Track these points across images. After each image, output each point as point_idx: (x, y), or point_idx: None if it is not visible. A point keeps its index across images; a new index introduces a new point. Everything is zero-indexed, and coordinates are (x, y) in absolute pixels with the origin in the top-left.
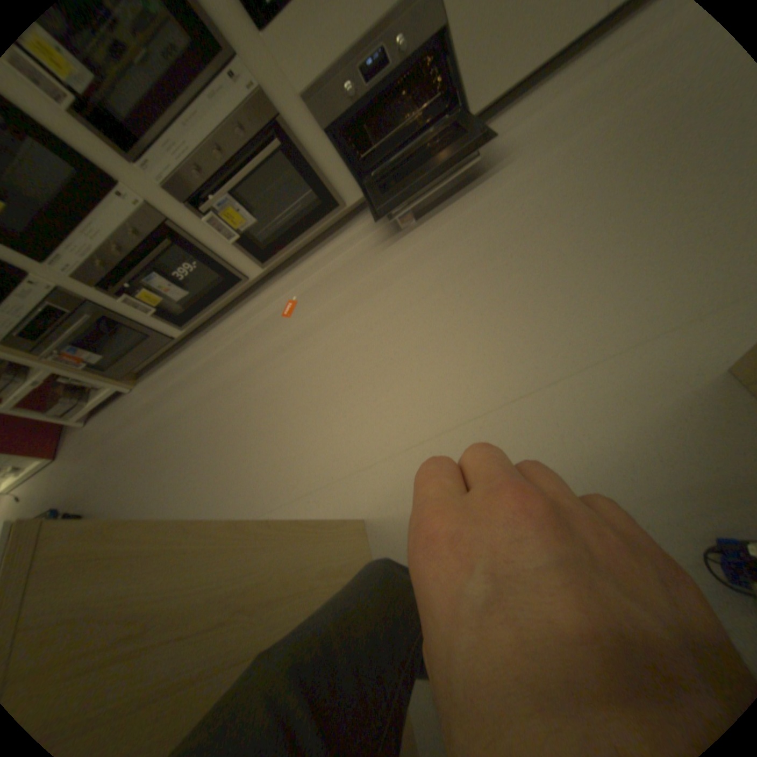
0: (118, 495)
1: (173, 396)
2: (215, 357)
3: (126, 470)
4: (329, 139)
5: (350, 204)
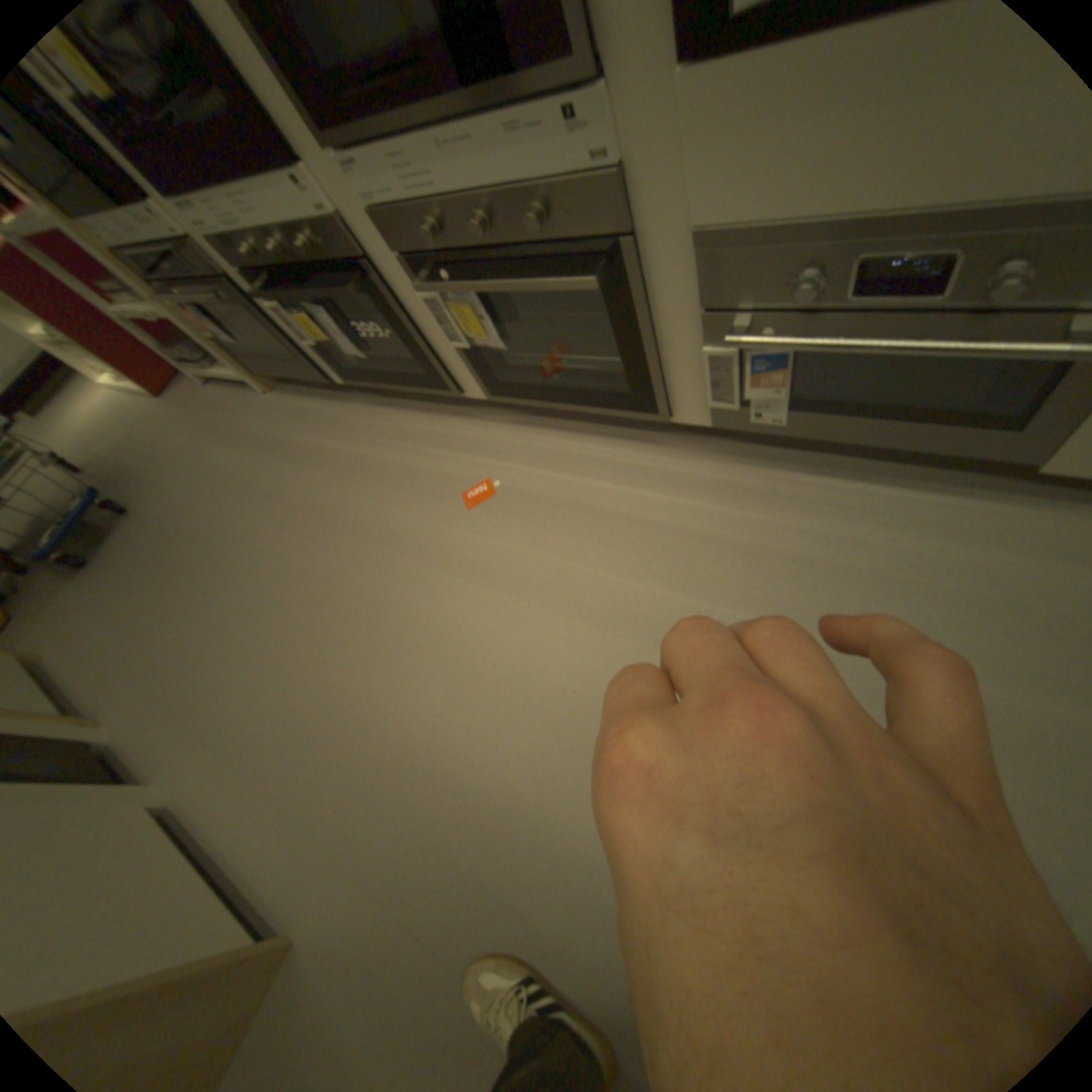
0: (165, 529)
1: (289, 458)
2: (360, 457)
3: (191, 504)
4: (703, 329)
5: (684, 418)
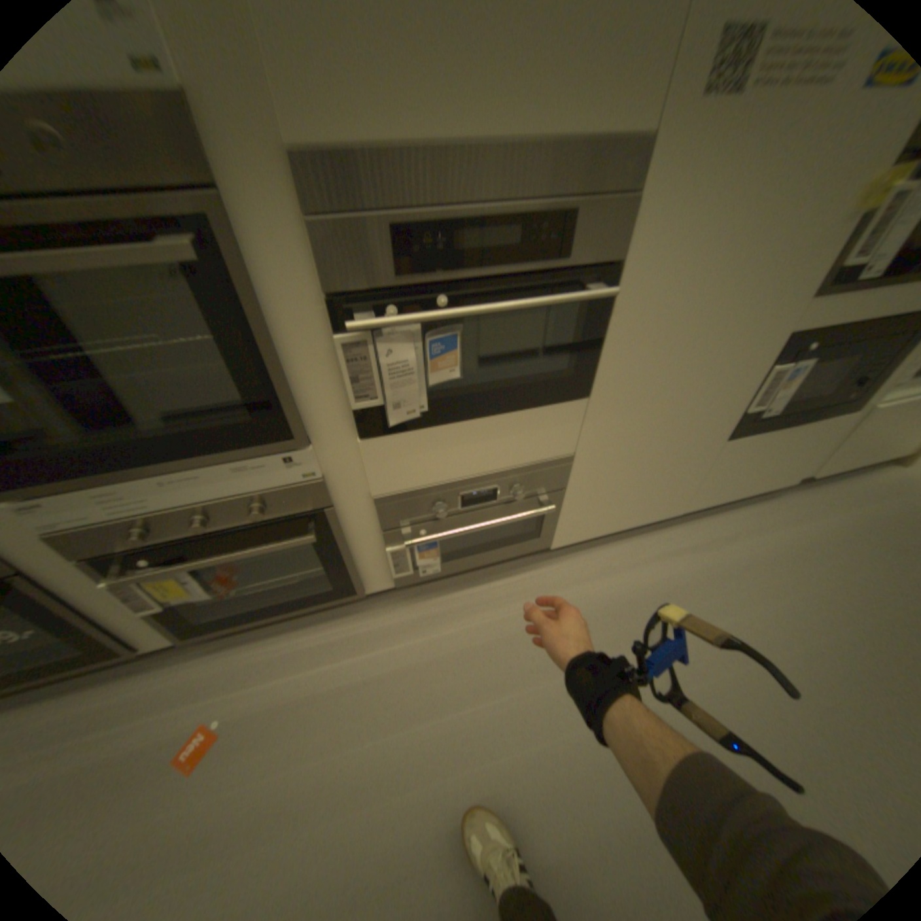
0: None
1: None
2: None
3: None
4: (384, 539)
5: (371, 588)
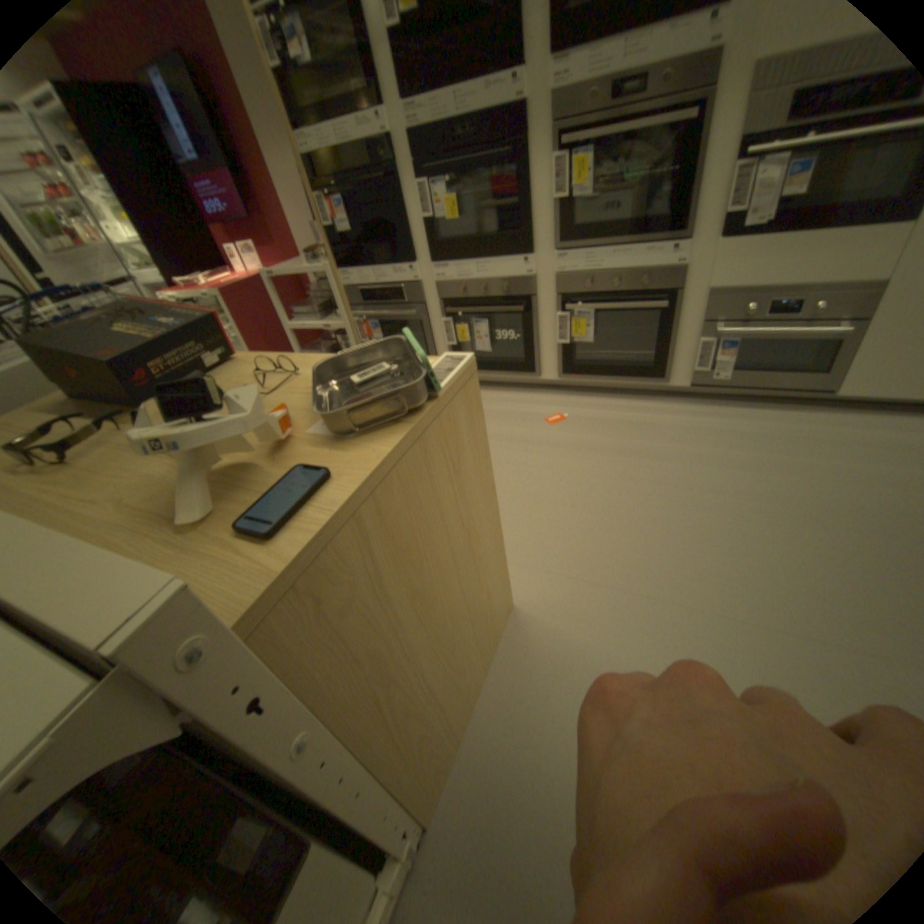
0: None
1: None
2: None
3: None
4: (704, 327)
5: (673, 383)
